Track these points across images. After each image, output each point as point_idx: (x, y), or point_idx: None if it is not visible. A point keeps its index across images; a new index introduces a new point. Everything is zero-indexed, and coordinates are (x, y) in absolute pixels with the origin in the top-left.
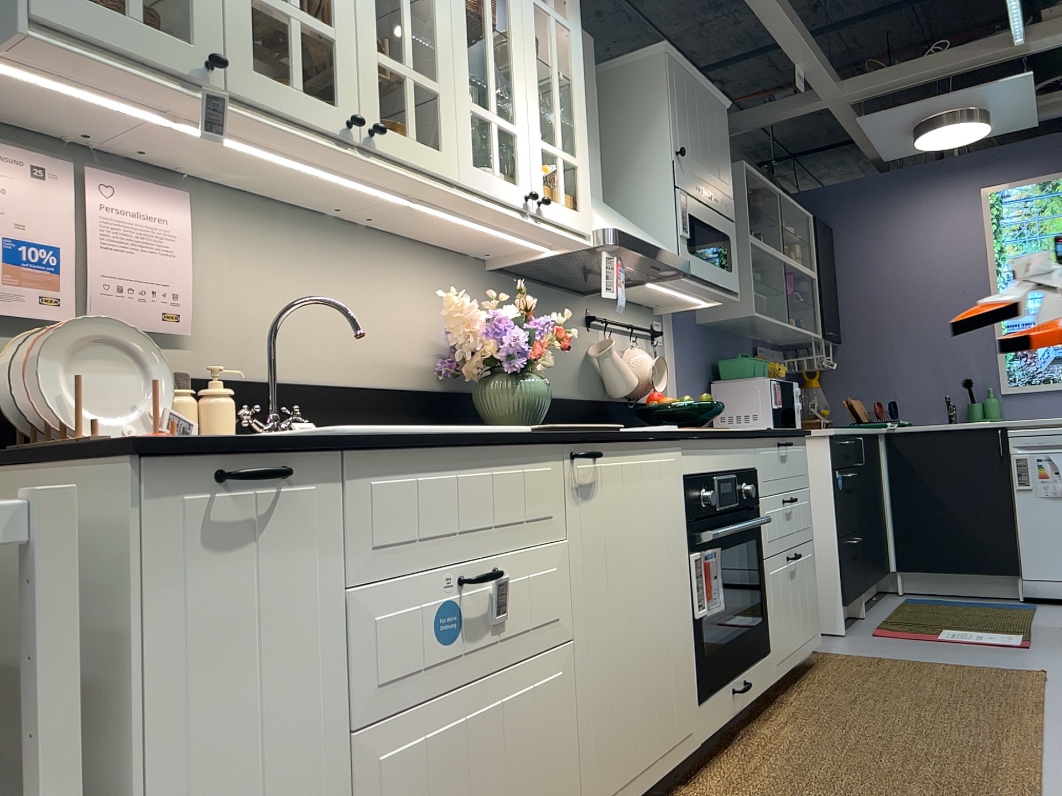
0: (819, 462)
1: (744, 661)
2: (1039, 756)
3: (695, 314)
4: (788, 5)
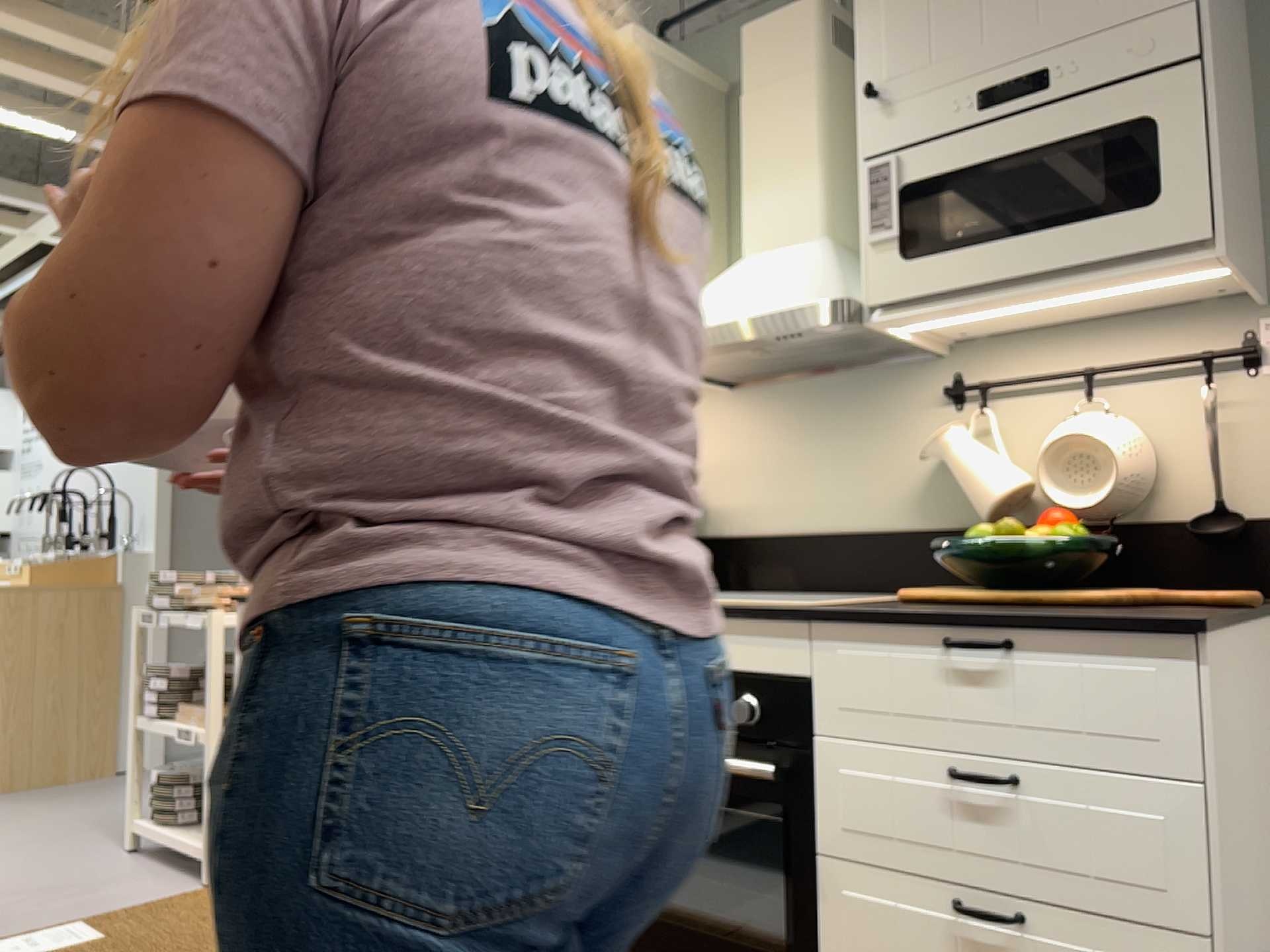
0: None
1: None
2: None
3: None
4: None
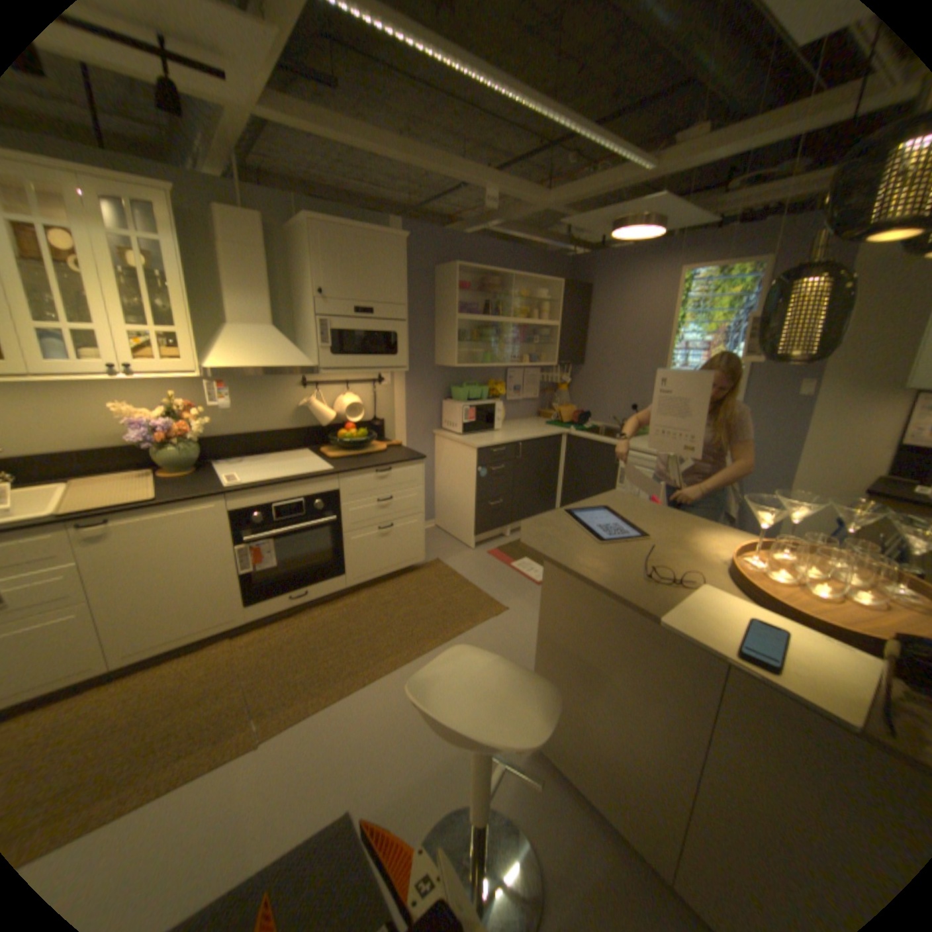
0: (471, 461)
1: (306, 583)
2: (387, 672)
3: (431, 360)
4: (440, 152)
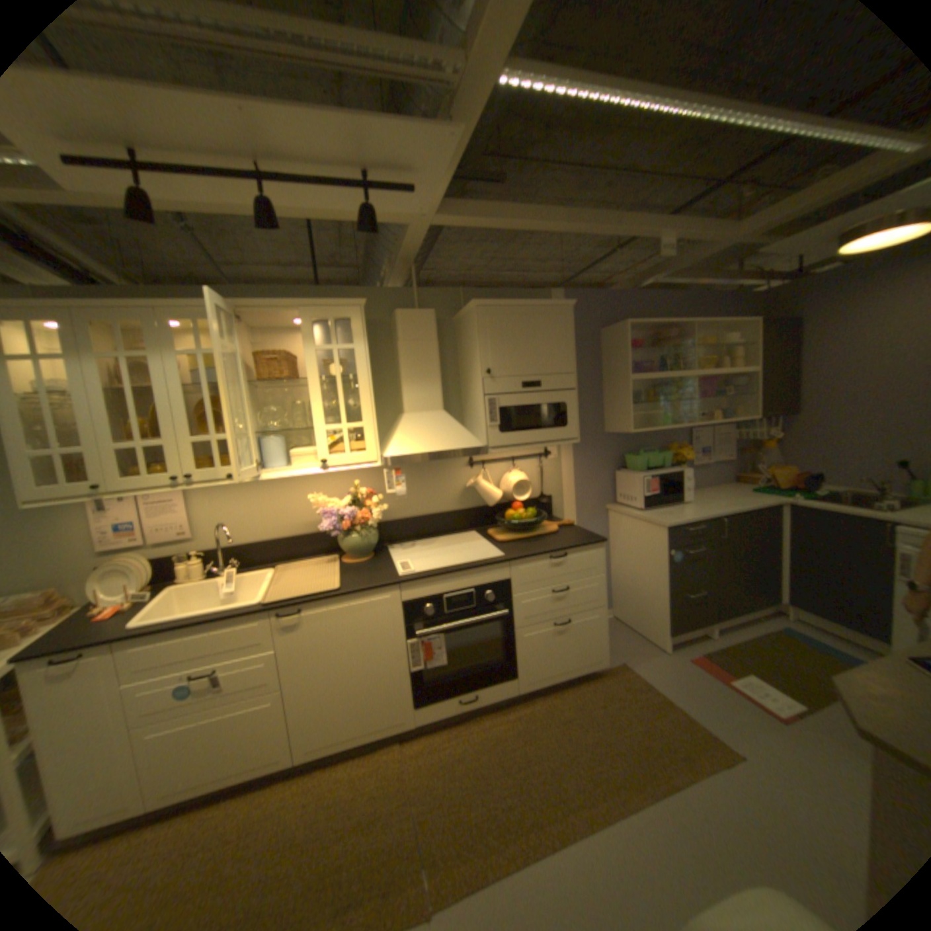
0: (662, 543)
1: (477, 687)
2: (583, 836)
3: (601, 427)
4: (610, 212)
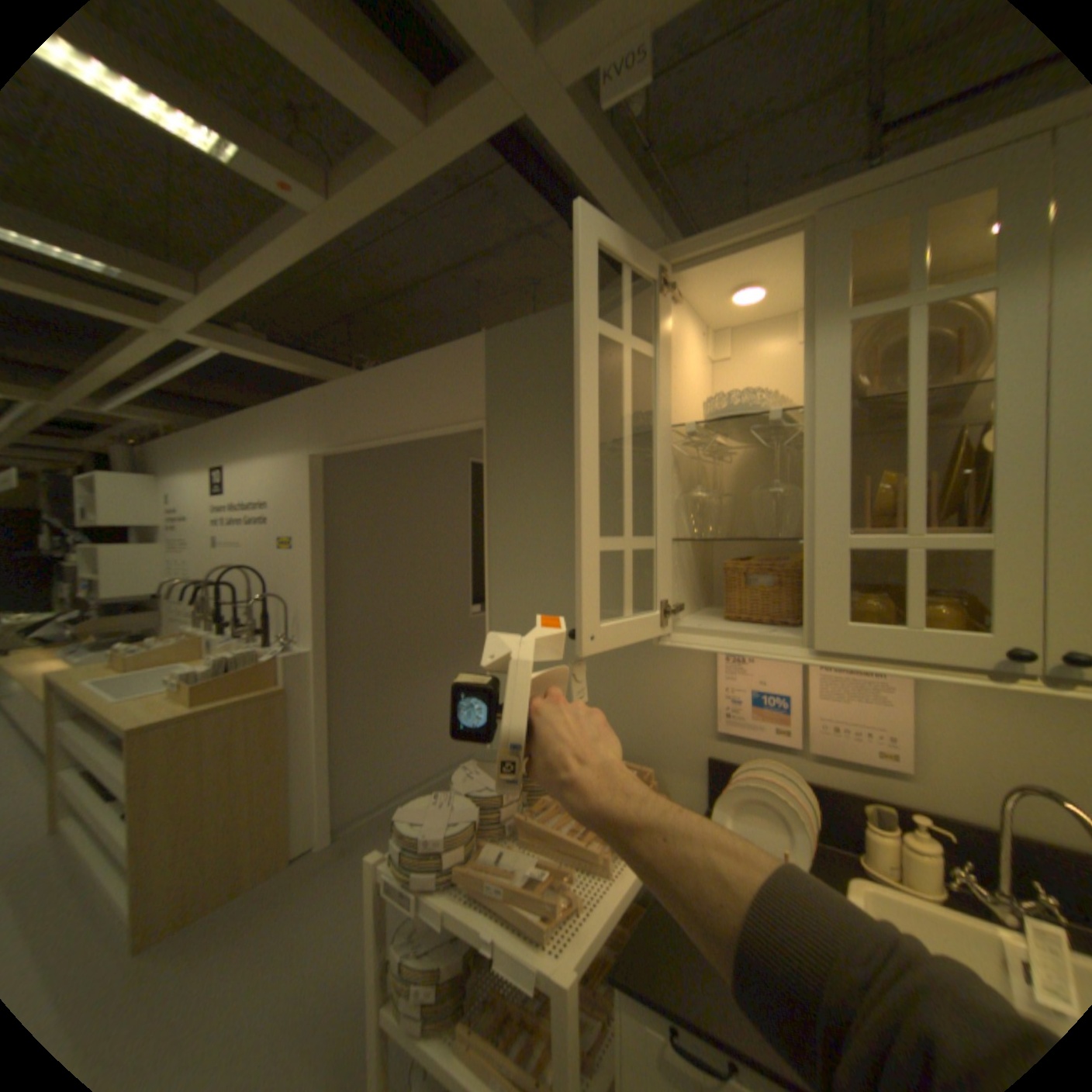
0: None
1: None
2: None
3: None
4: None
